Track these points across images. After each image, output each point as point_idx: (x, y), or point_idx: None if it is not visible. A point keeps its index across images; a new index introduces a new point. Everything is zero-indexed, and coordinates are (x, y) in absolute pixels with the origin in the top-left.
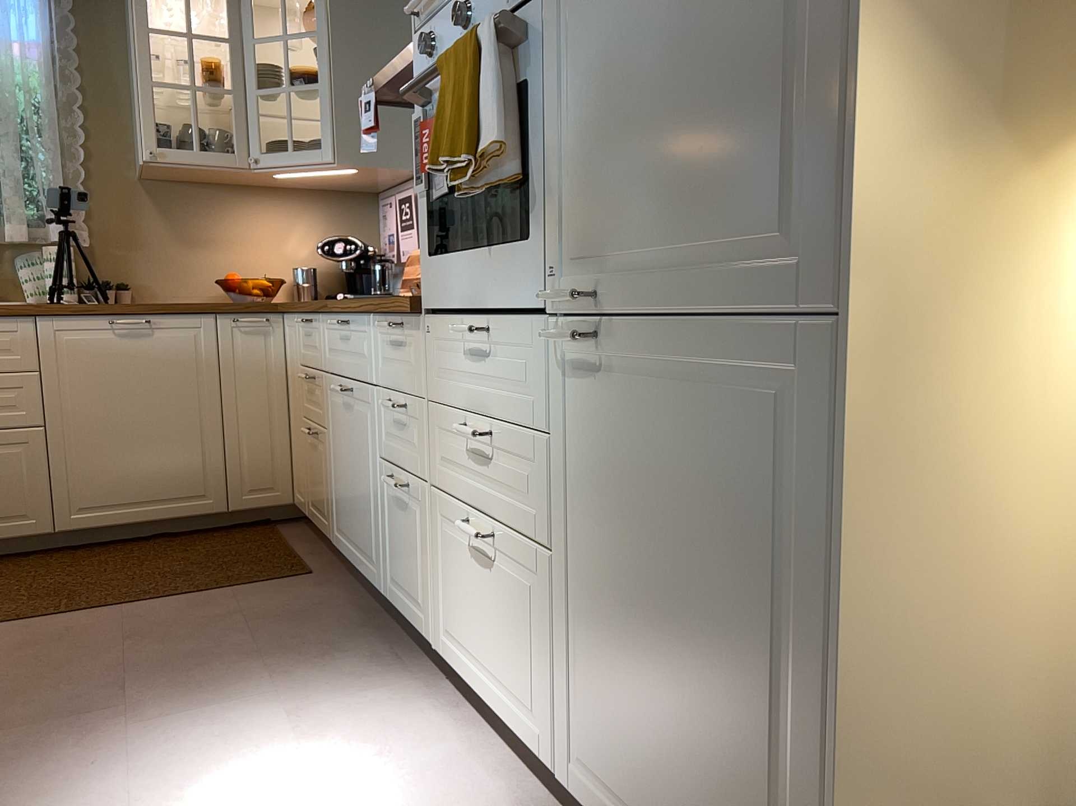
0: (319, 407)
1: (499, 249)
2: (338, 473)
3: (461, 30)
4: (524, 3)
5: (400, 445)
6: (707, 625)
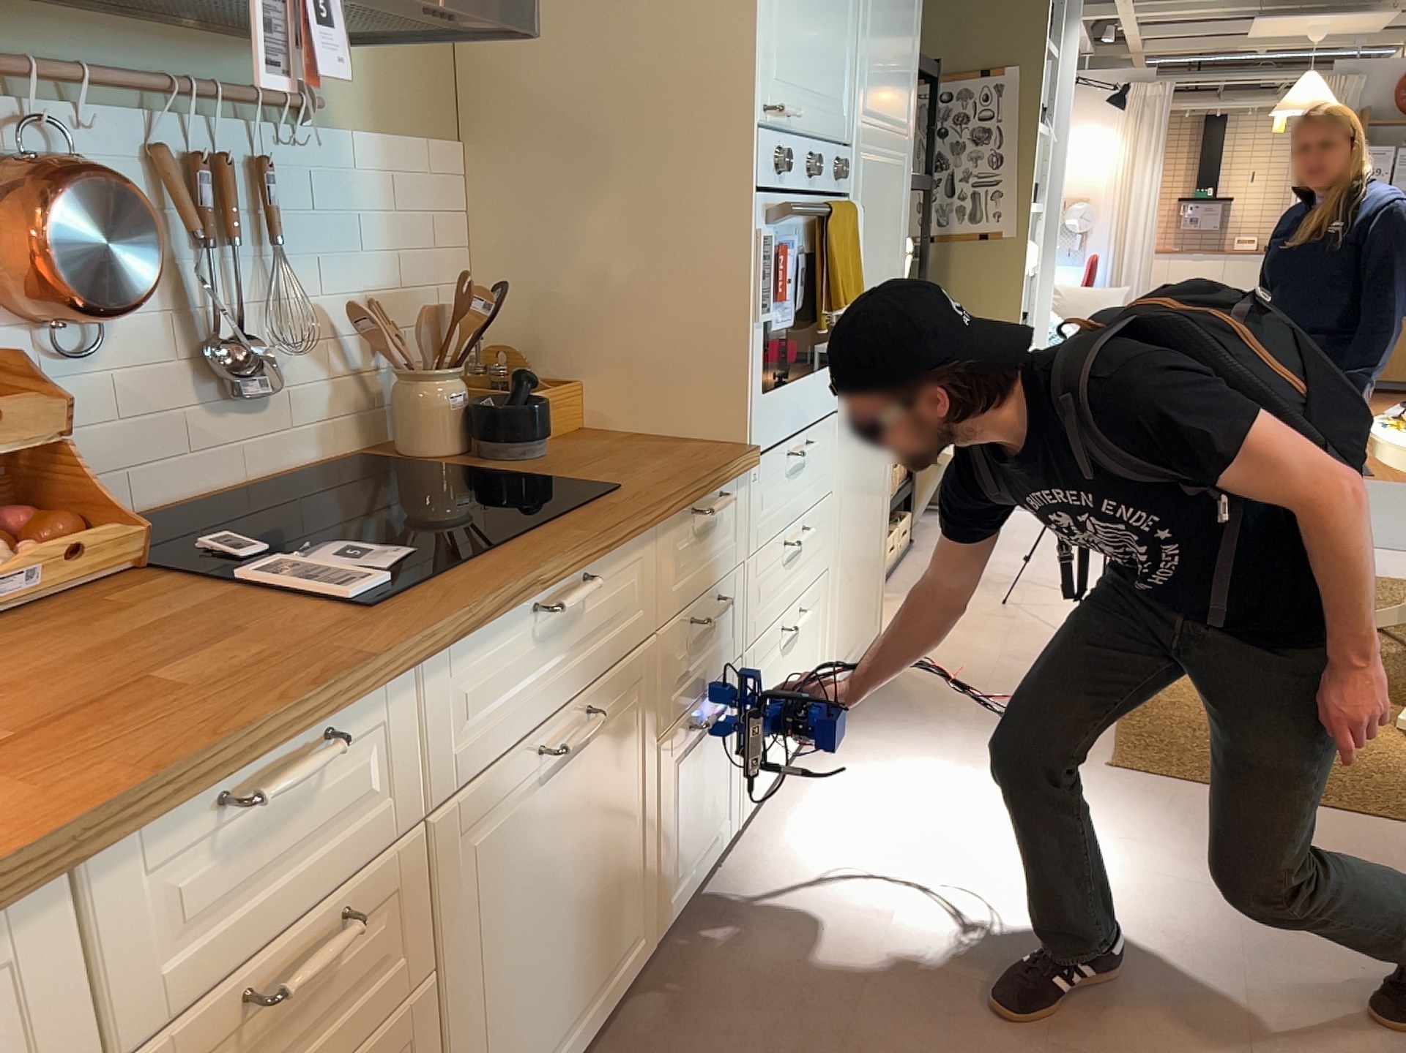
0: (384, 962)
1: (814, 374)
2: (510, 974)
3: (803, 178)
4: (837, 198)
5: (699, 664)
6: (869, 519)
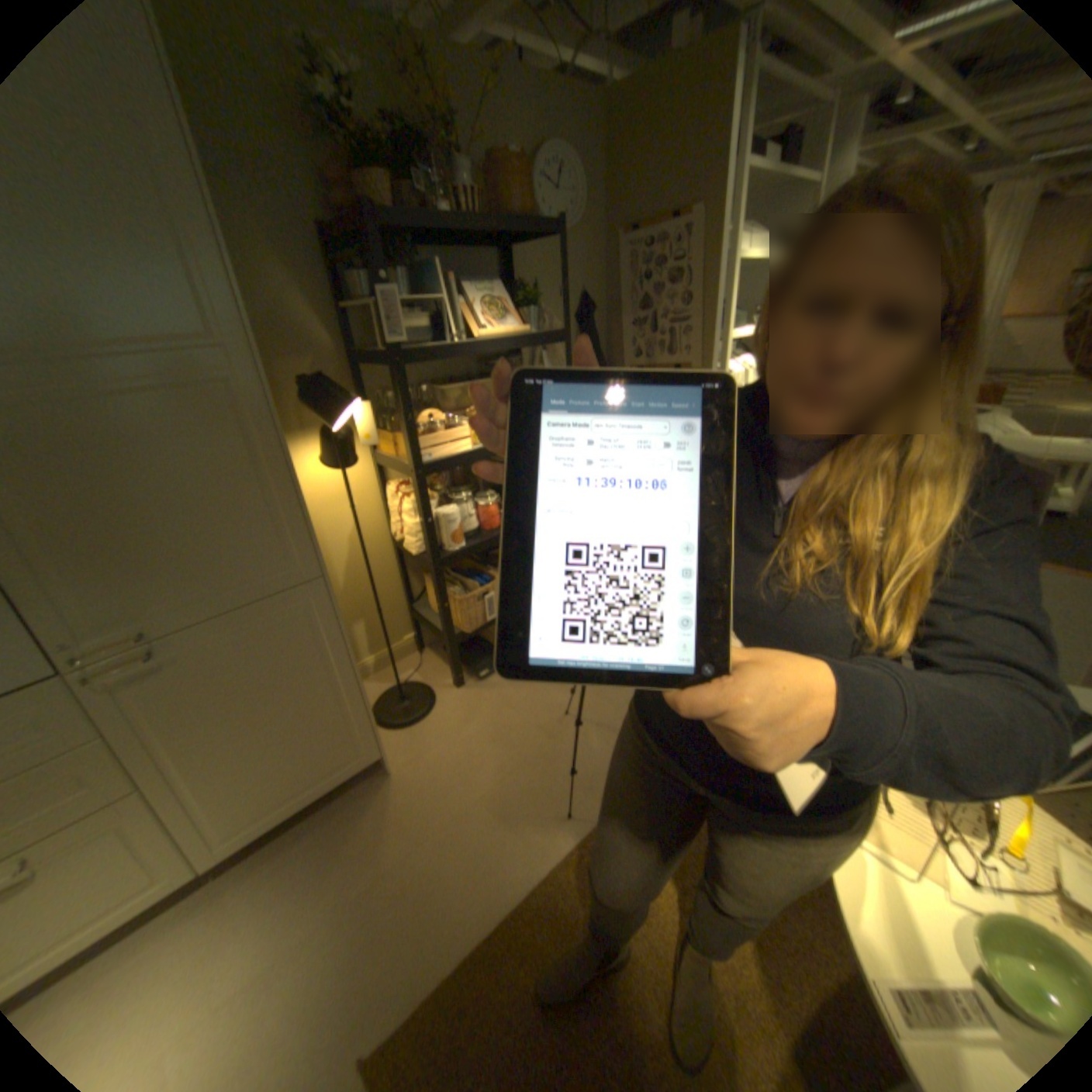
0: None
1: None
2: None
3: None
4: None
5: None
6: (282, 707)
